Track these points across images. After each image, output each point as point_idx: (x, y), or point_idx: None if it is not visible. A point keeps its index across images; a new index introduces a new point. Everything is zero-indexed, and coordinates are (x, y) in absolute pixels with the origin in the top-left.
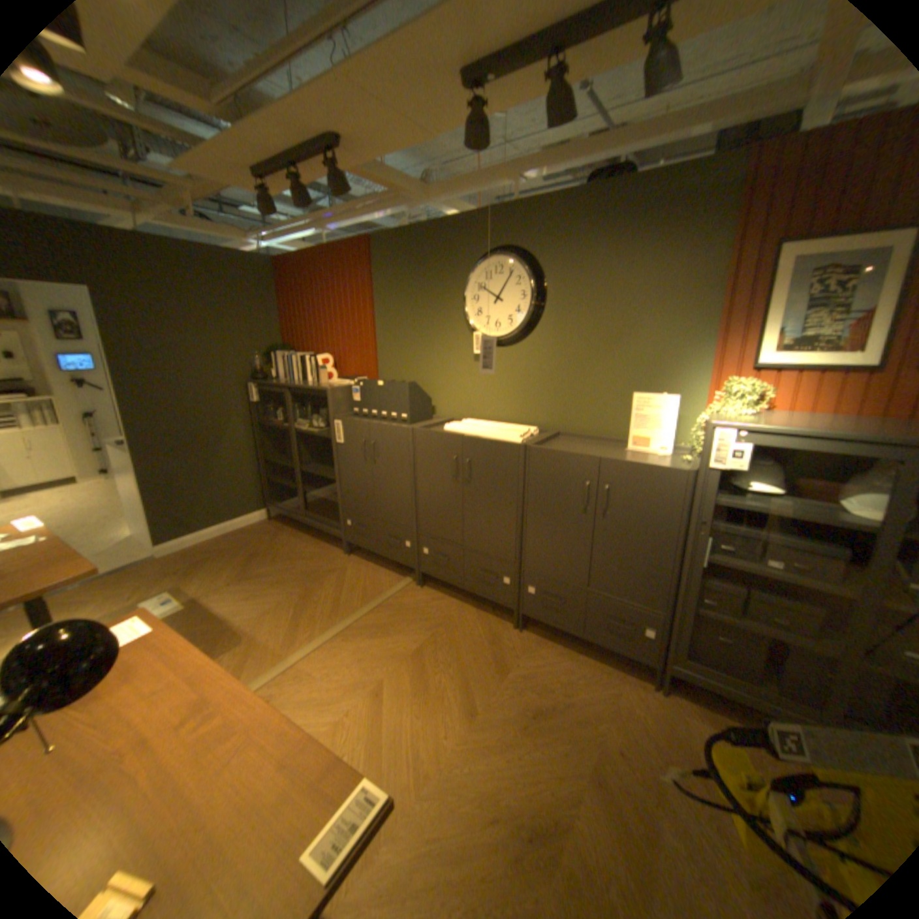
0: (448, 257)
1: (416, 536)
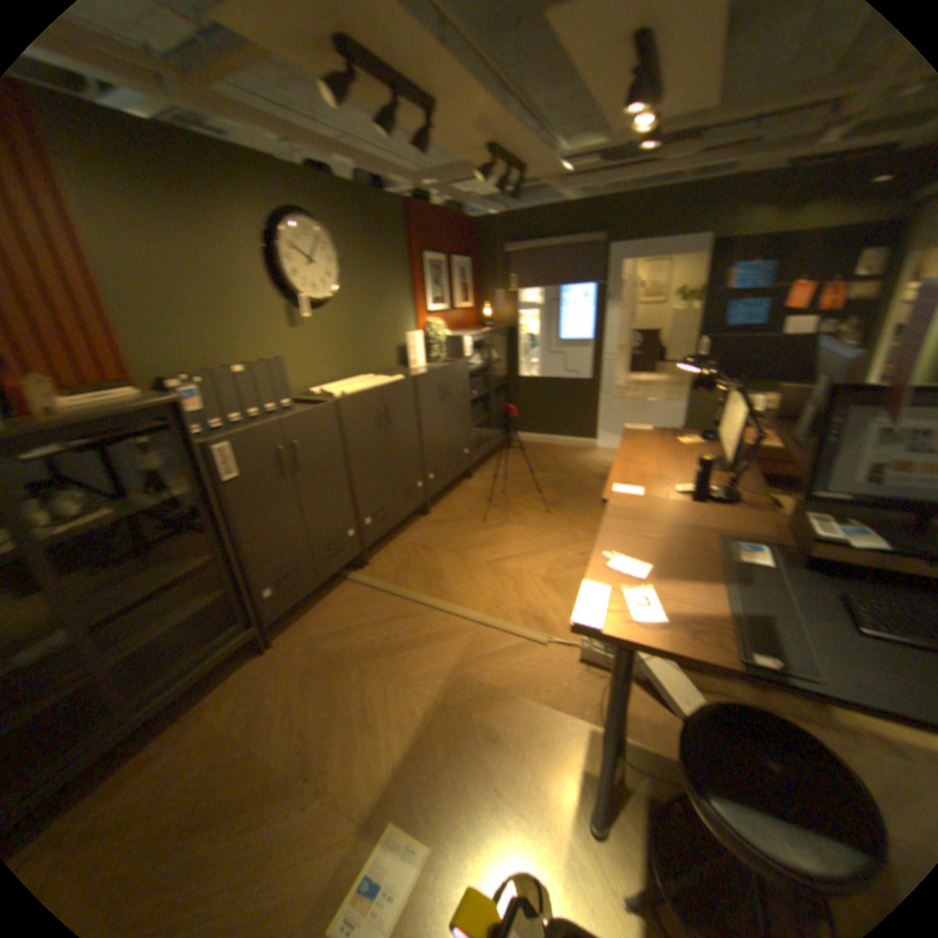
0: (225, 195)
1: (354, 515)
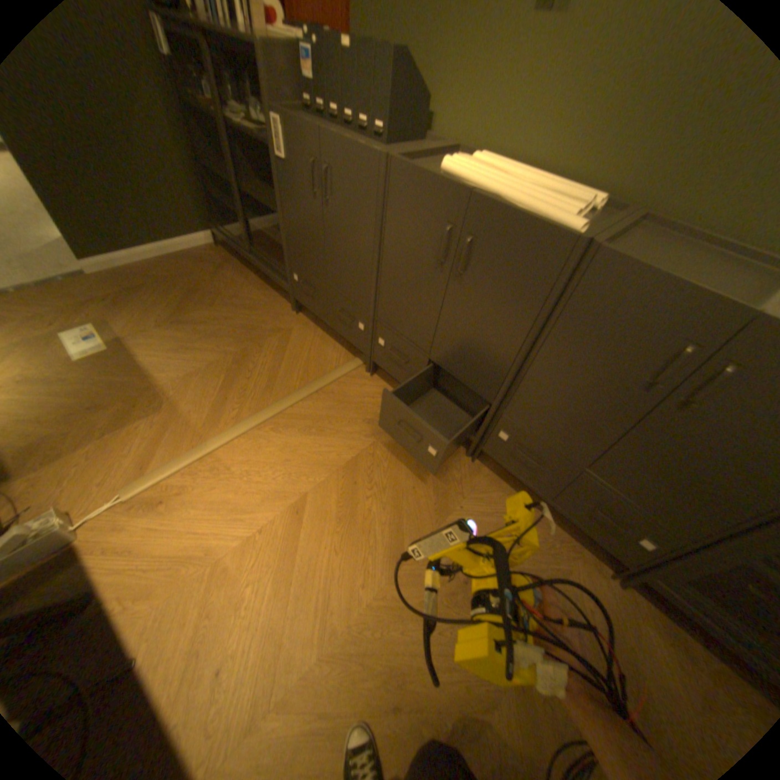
0: None
1: (372, 320)
